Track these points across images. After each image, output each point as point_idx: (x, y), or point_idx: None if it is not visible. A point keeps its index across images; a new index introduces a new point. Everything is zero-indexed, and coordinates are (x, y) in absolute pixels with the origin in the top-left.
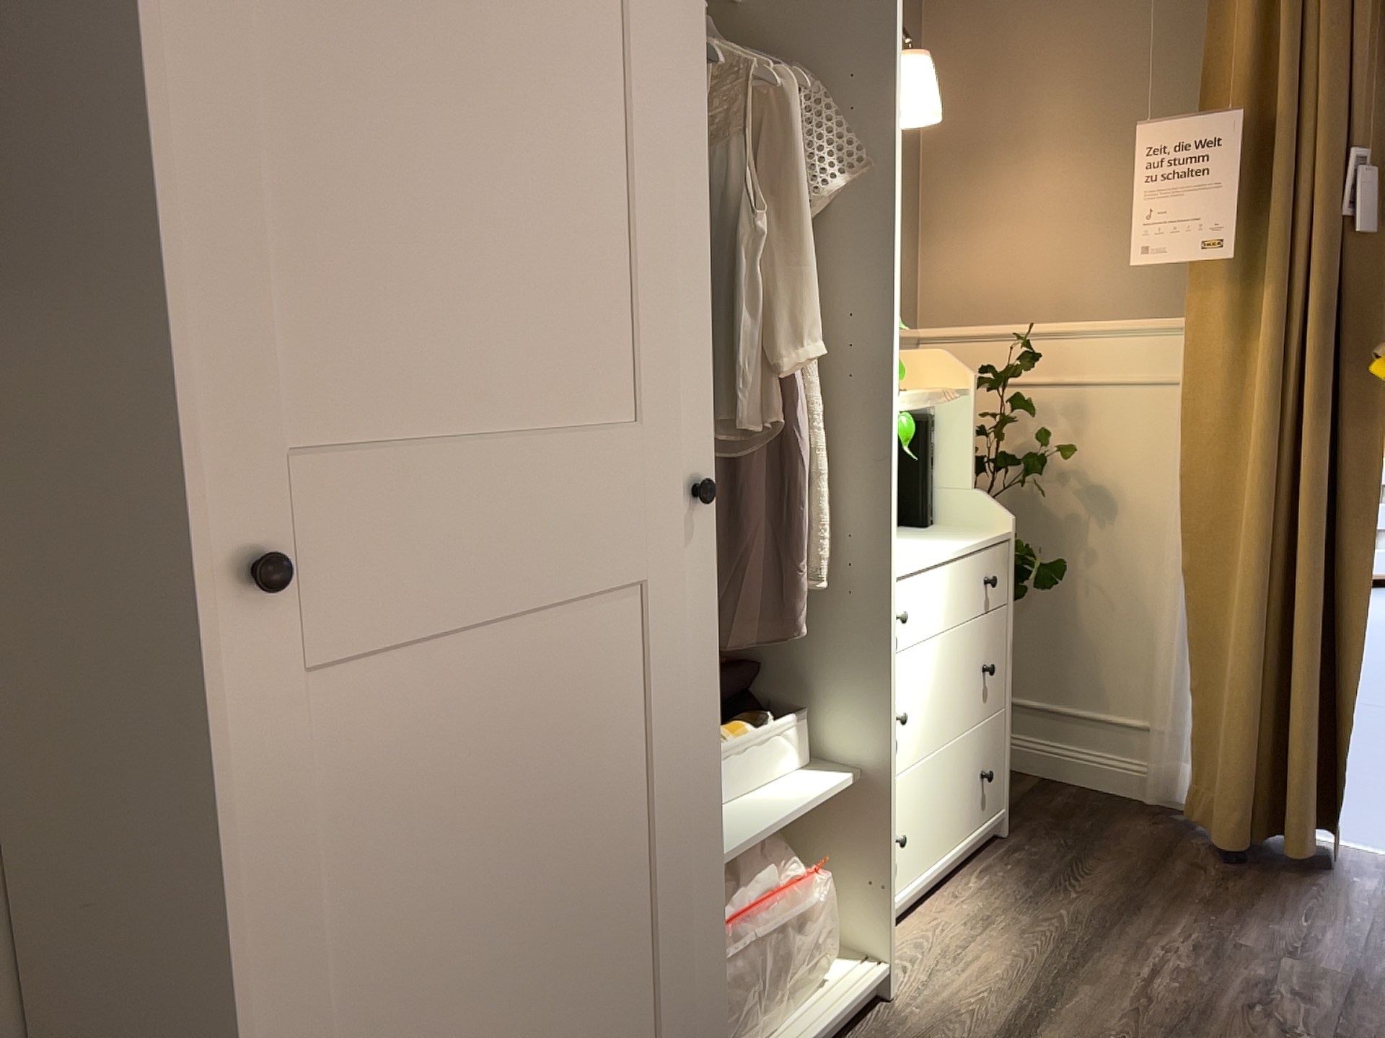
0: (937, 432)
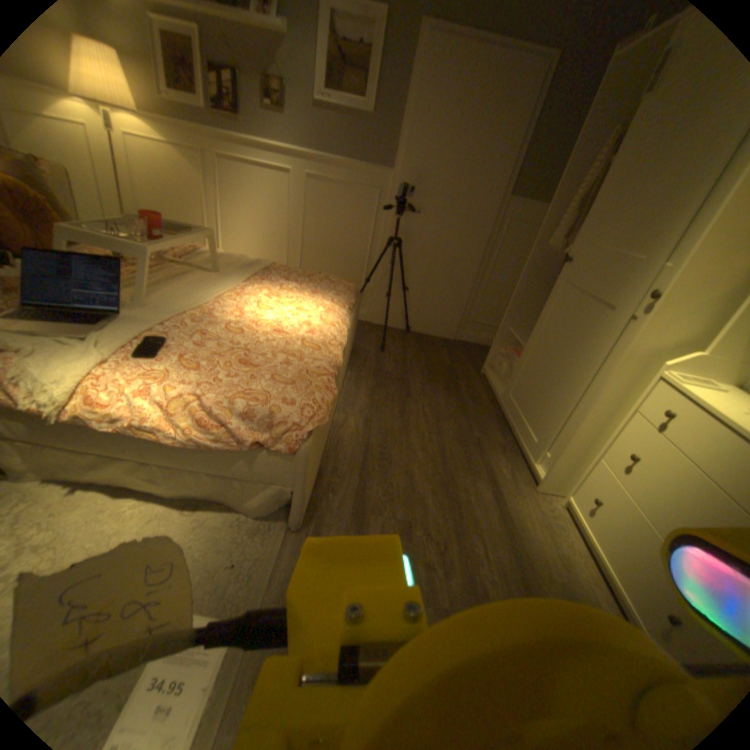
0: None
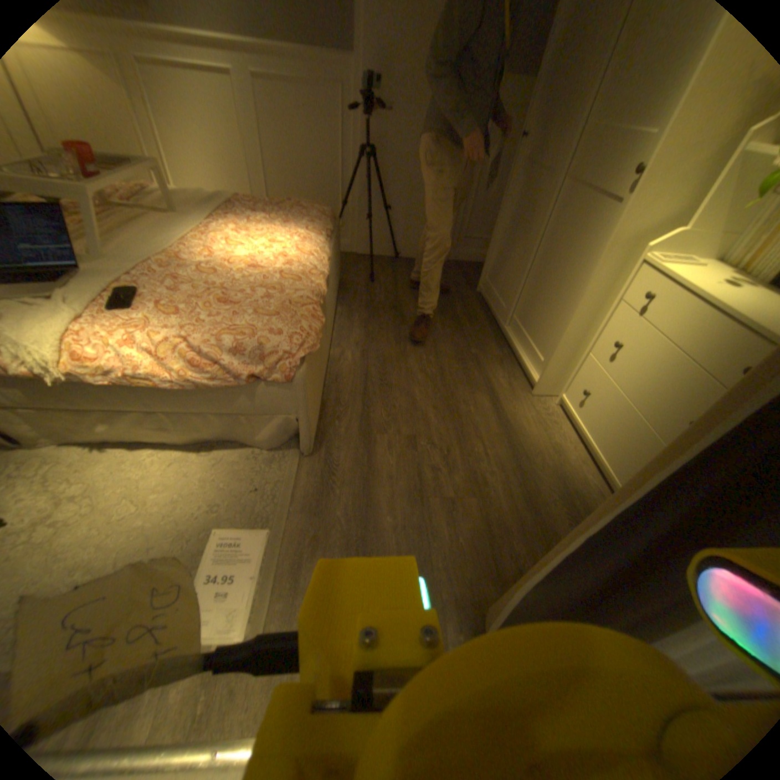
0: None
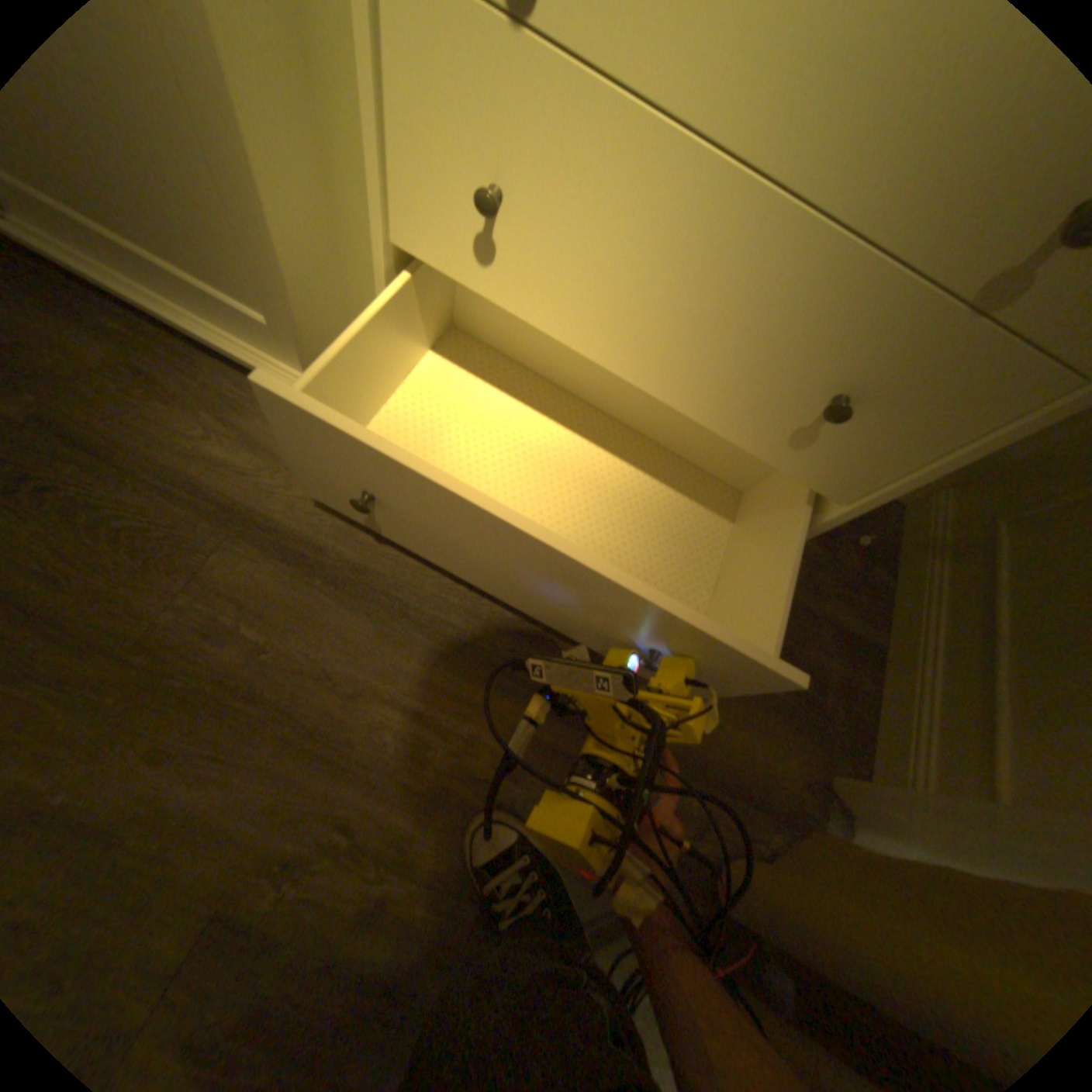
0: None
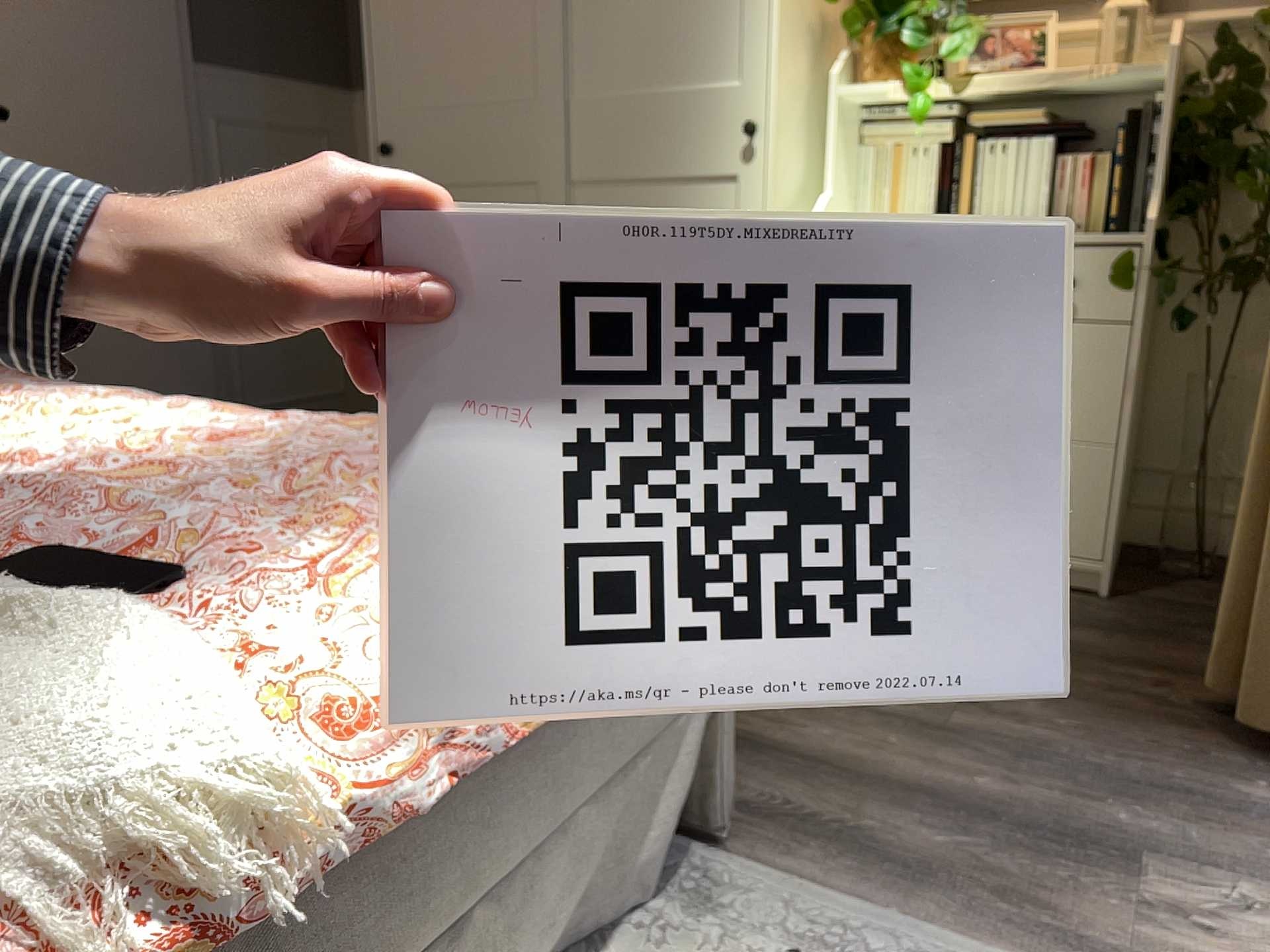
0: (1159, 120)
